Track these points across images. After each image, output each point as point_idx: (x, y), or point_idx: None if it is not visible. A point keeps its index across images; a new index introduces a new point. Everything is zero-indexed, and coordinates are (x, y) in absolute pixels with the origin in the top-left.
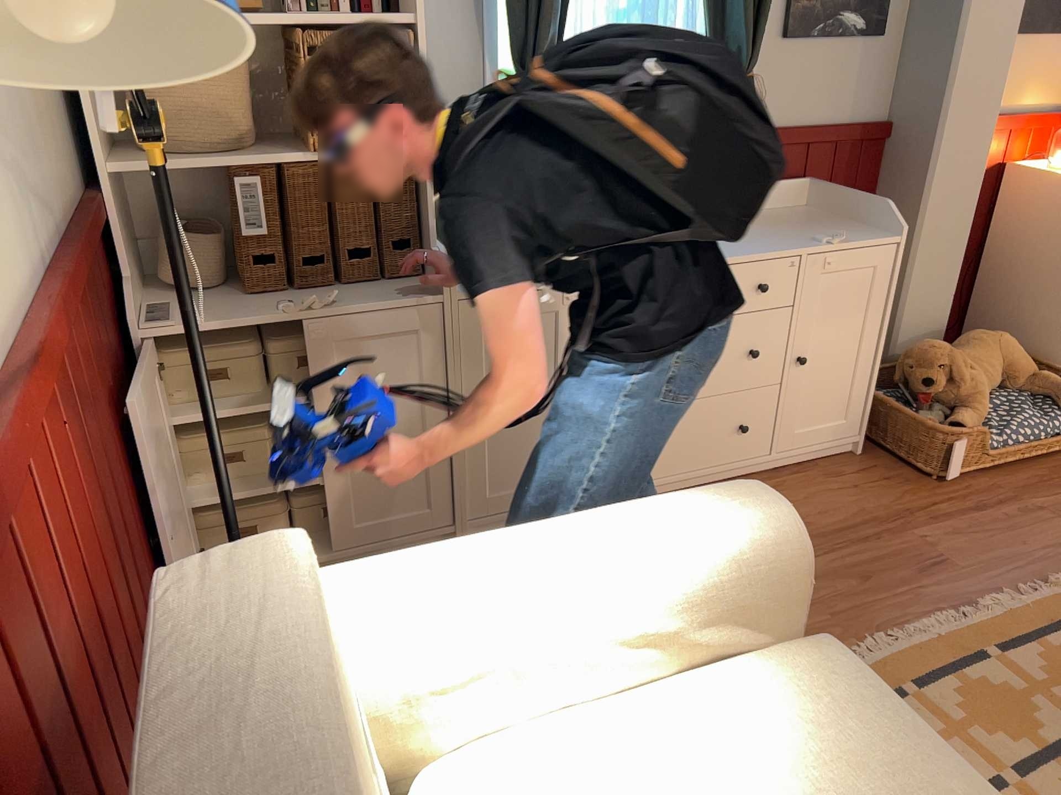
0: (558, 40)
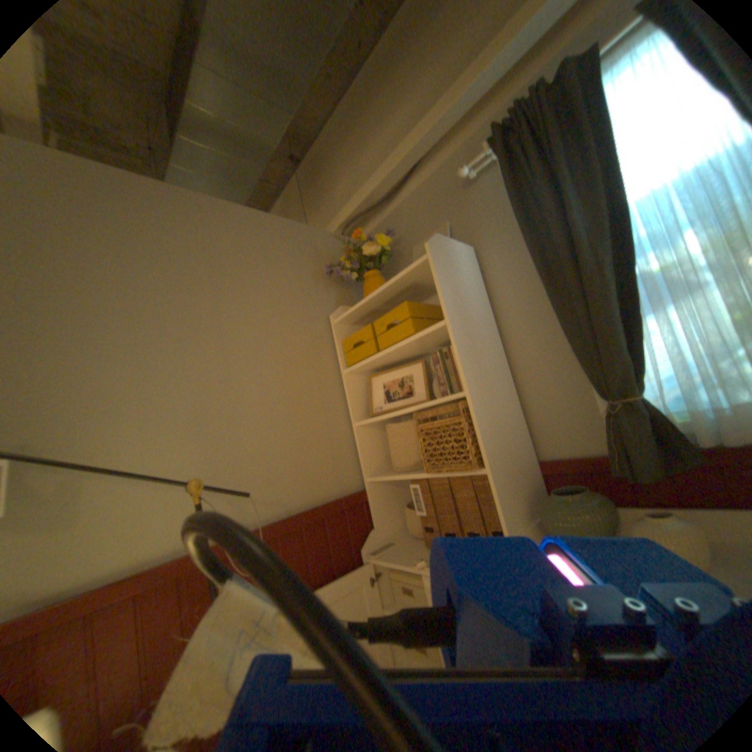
0: (641, 366)
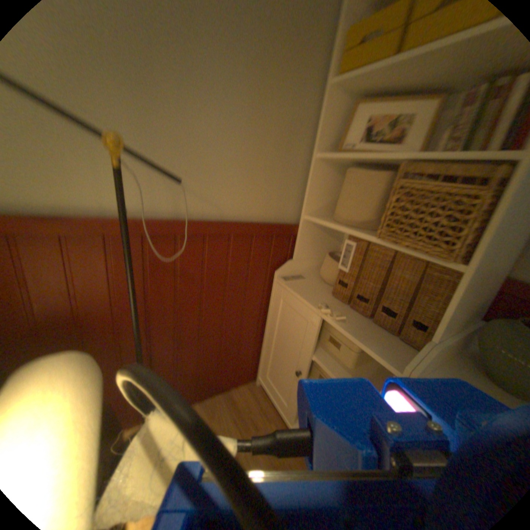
0: None
